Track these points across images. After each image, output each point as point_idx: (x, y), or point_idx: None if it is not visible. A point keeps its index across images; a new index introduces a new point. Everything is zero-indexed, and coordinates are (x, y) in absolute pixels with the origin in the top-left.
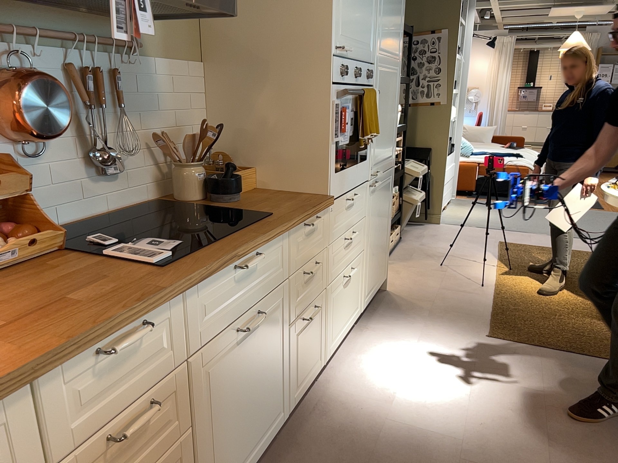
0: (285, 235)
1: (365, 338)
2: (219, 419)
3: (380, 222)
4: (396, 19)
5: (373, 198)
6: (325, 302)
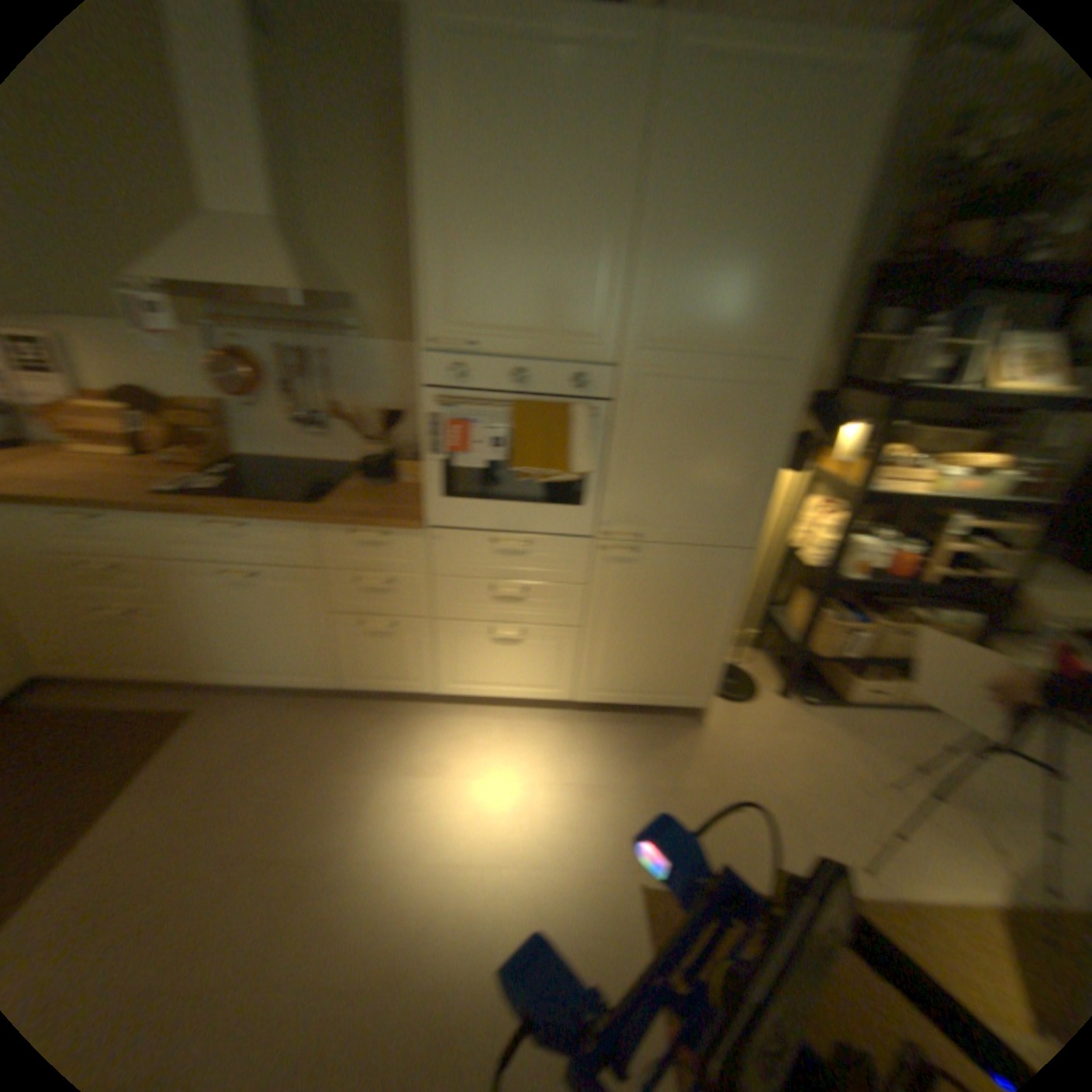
0: (319, 527)
1: (546, 728)
2: (213, 621)
3: (668, 616)
4: (777, 272)
5: (624, 569)
6: (433, 633)
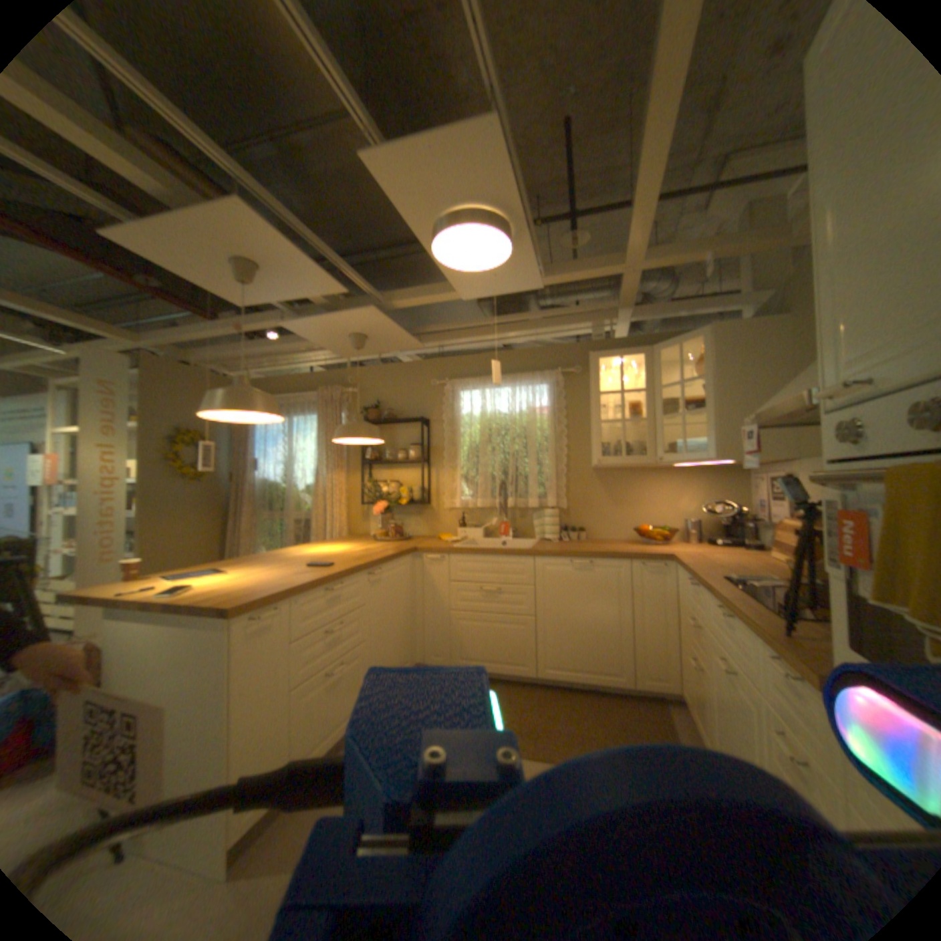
0: (763, 642)
1: None
2: (719, 708)
3: None
4: None
5: None
6: None
